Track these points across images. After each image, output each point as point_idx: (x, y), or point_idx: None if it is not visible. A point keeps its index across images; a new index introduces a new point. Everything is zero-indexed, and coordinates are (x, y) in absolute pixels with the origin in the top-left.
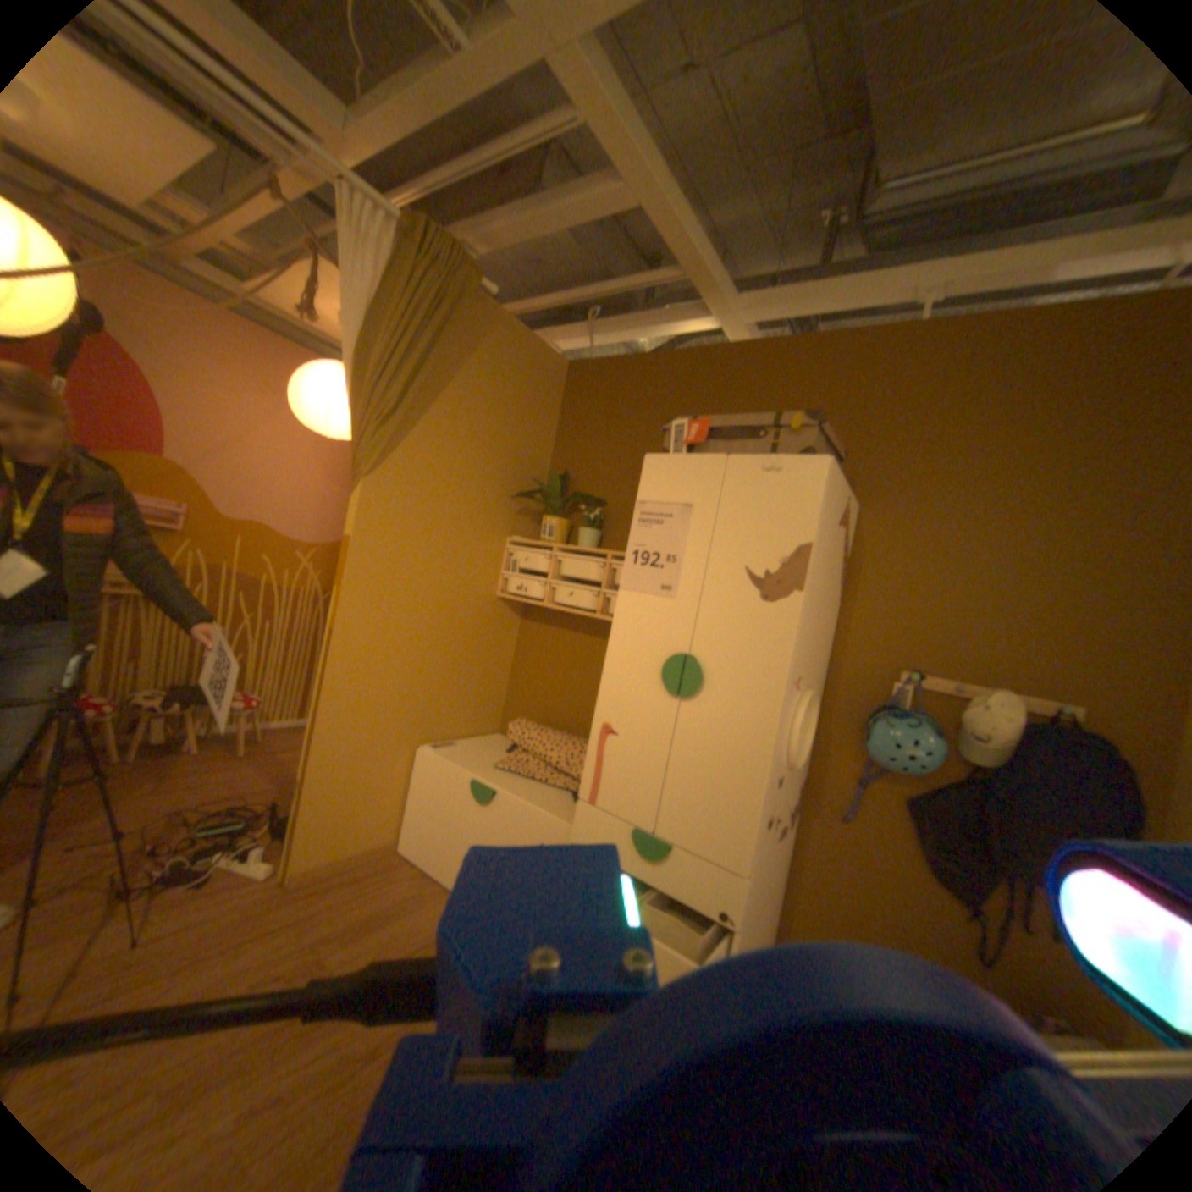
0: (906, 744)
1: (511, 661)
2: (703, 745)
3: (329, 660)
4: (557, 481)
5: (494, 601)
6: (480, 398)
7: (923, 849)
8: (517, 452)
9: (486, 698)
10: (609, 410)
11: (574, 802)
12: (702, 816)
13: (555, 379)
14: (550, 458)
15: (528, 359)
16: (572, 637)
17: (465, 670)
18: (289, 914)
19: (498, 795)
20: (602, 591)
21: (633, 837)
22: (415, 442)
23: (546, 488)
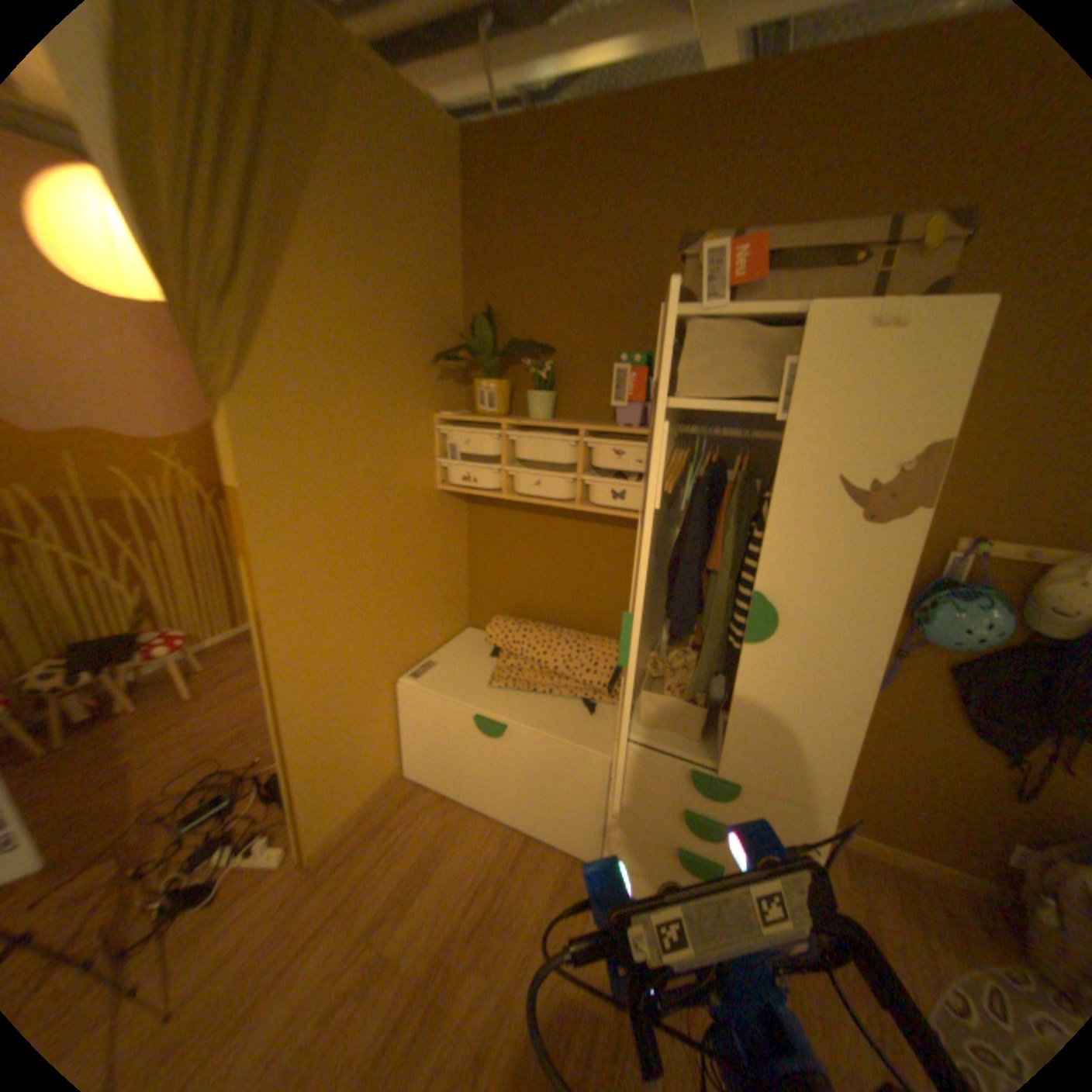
0: (980, 629)
1: (468, 552)
2: (780, 690)
3: (271, 648)
4: (489, 329)
5: (438, 497)
6: (357, 218)
7: (969, 712)
8: (423, 293)
9: (452, 600)
10: (538, 207)
11: (592, 715)
12: (780, 760)
13: (449, 162)
14: (463, 290)
15: (408, 133)
16: (538, 521)
17: (425, 583)
18: (325, 900)
19: (512, 728)
20: (581, 477)
21: (692, 777)
22: (286, 317)
23: (480, 345)
